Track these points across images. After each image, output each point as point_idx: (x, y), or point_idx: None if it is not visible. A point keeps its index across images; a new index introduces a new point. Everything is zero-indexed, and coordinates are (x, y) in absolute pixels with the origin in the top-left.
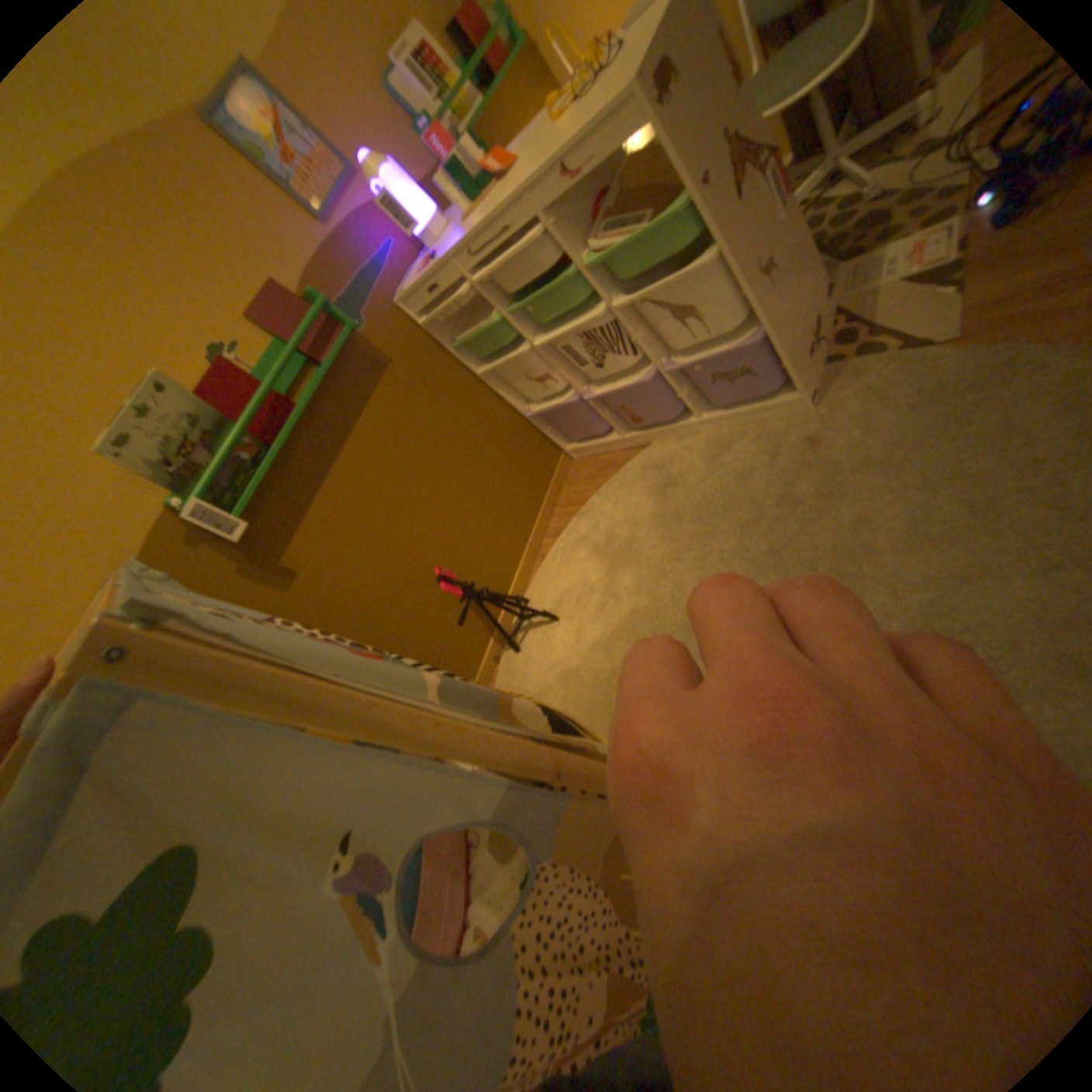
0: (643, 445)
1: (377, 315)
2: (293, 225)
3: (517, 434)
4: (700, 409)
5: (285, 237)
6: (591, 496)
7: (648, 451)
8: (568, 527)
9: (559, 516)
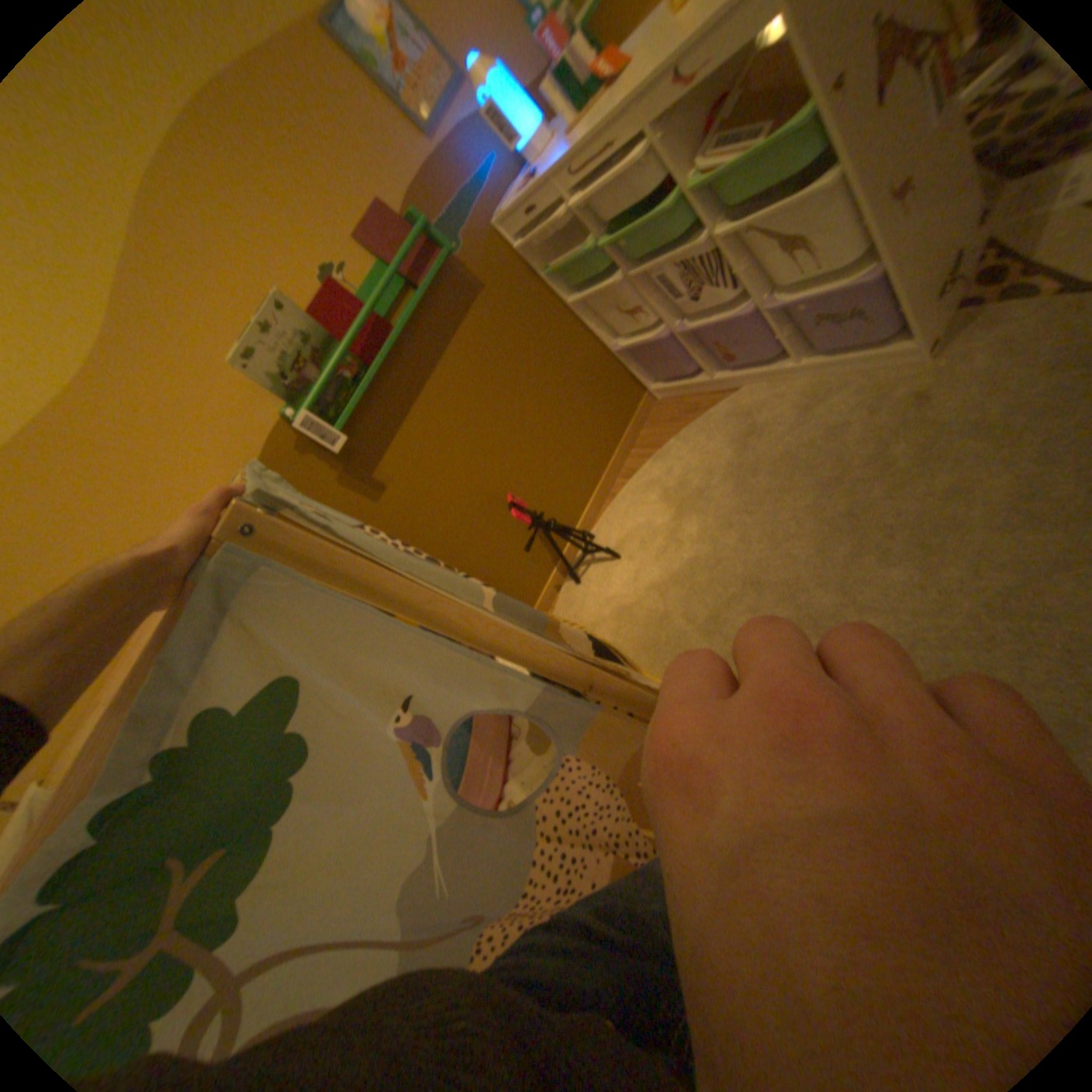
0: (731, 389)
1: (473, 239)
2: (400, 142)
3: (601, 369)
4: (799, 354)
5: (391, 155)
6: (670, 440)
7: (736, 397)
8: (641, 469)
9: (634, 457)
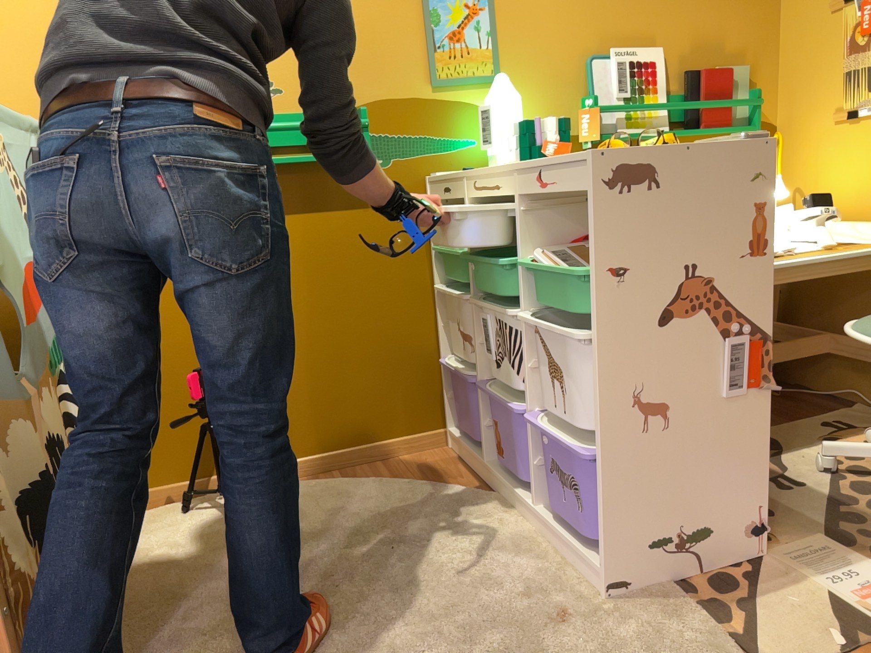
0: (489, 487)
1: (402, 171)
2: (409, 73)
3: (418, 365)
4: (537, 498)
5: (394, 74)
6: (405, 479)
7: (481, 494)
8: (357, 478)
9: (370, 466)
